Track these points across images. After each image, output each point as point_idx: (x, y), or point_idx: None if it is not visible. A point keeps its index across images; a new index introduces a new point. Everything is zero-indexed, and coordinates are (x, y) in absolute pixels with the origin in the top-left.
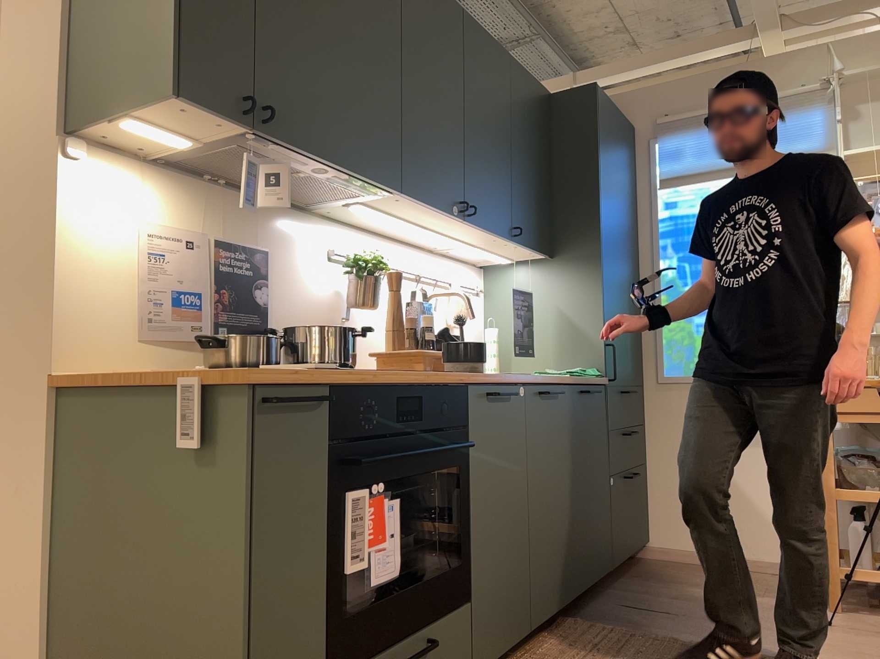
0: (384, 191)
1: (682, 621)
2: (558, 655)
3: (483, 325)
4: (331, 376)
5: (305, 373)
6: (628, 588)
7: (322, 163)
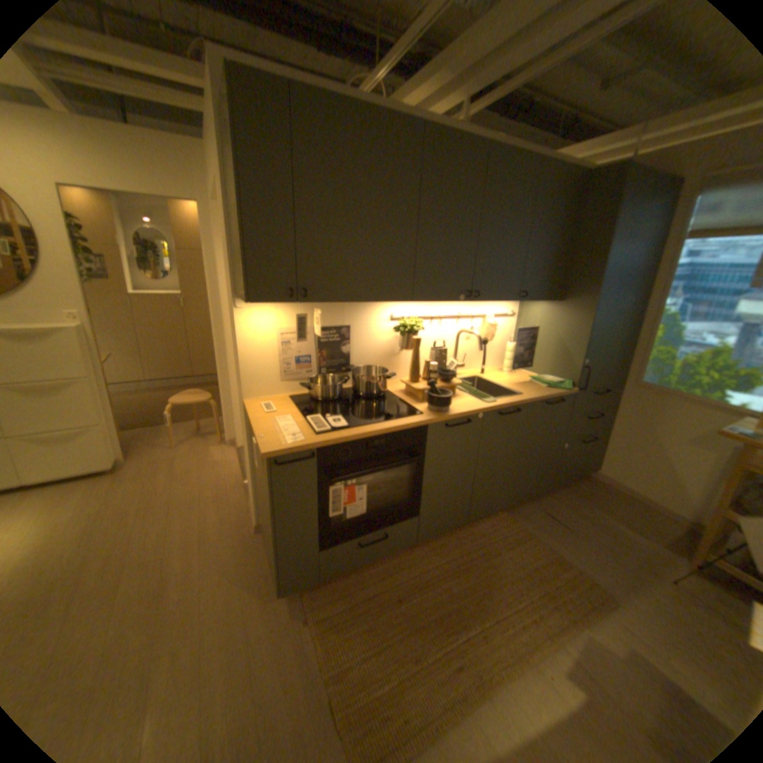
0: (402, 300)
1: (570, 539)
2: (479, 537)
3: (508, 336)
4: (315, 445)
5: (304, 442)
6: (560, 500)
7: (349, 302)
